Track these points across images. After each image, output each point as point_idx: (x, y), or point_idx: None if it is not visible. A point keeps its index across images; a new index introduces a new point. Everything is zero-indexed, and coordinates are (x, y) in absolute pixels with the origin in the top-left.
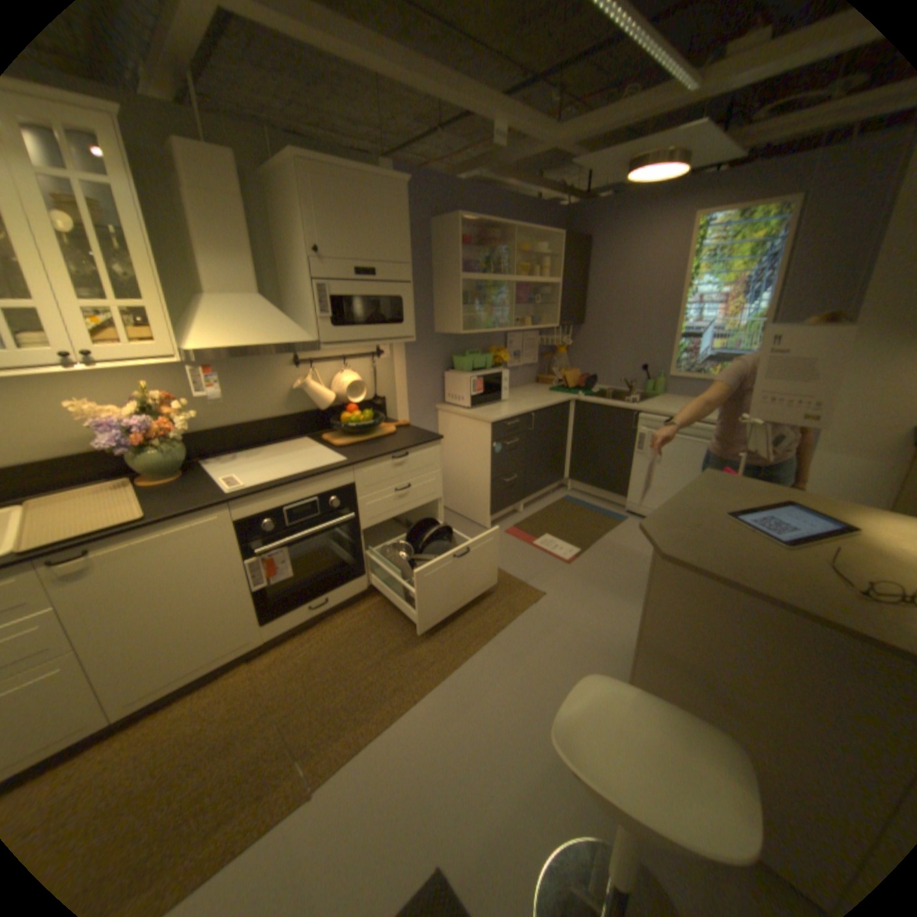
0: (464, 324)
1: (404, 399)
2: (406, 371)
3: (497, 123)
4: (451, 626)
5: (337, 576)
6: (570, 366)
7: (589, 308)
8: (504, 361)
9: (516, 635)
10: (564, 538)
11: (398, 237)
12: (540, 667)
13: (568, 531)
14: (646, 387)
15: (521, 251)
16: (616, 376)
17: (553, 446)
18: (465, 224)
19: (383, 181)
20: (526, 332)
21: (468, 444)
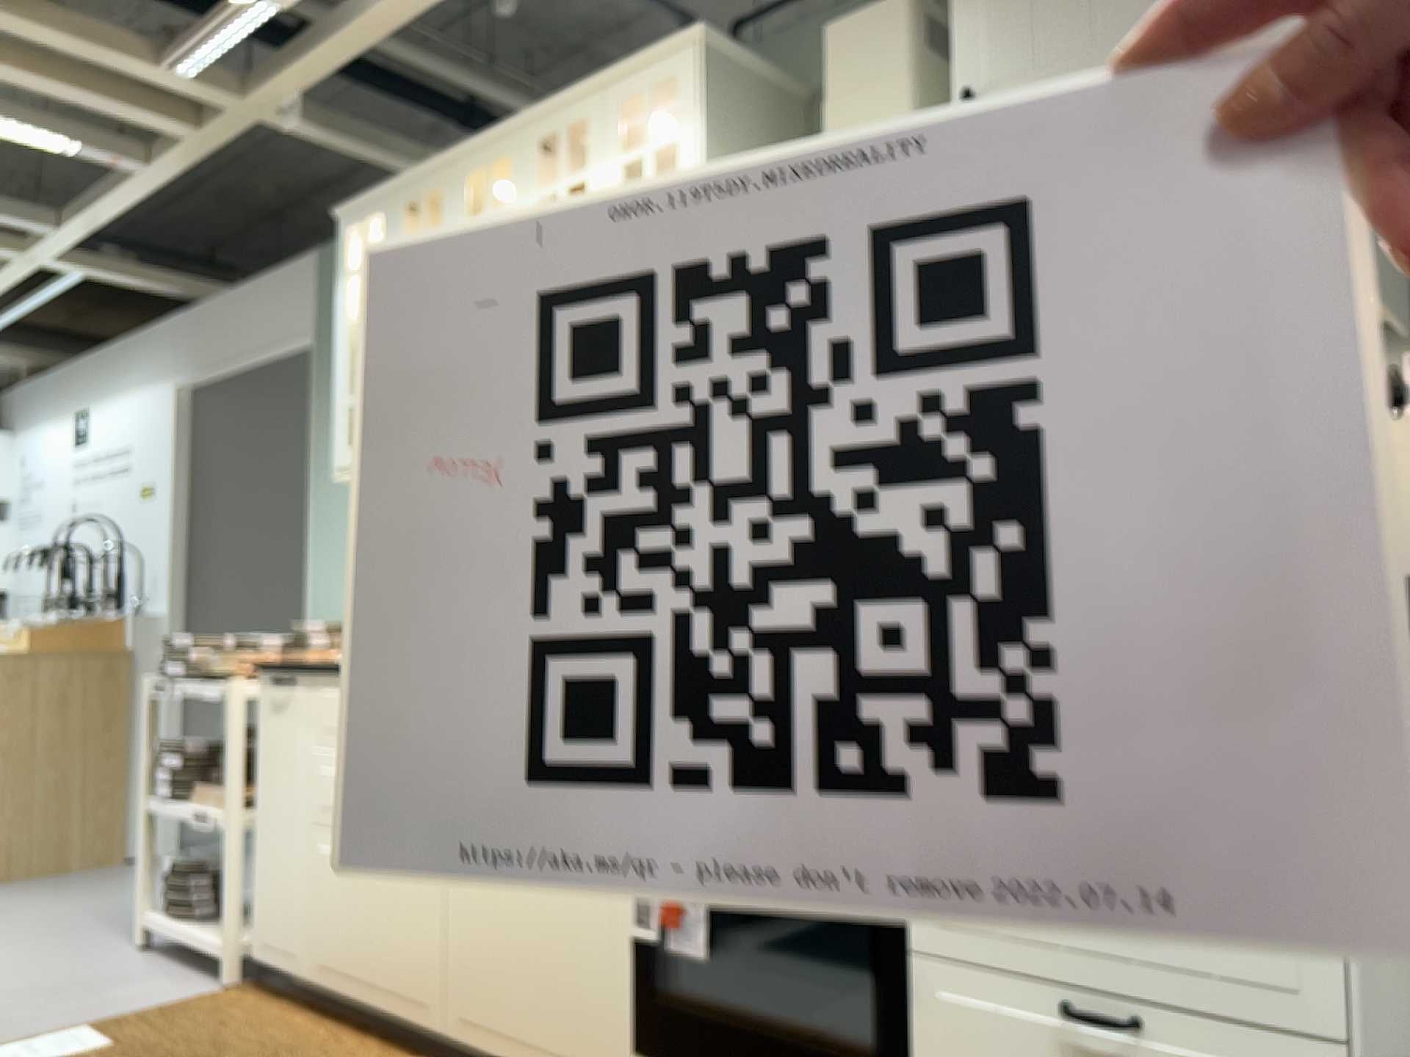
0: None
1: None
2: None
3: None
4: None
5: None
6: None
7: None
8: None
9: None
10: None
11: None
12: None
13: None
14: None
15: None
16: None
17: None
18: None
19: None
20: None
21: None
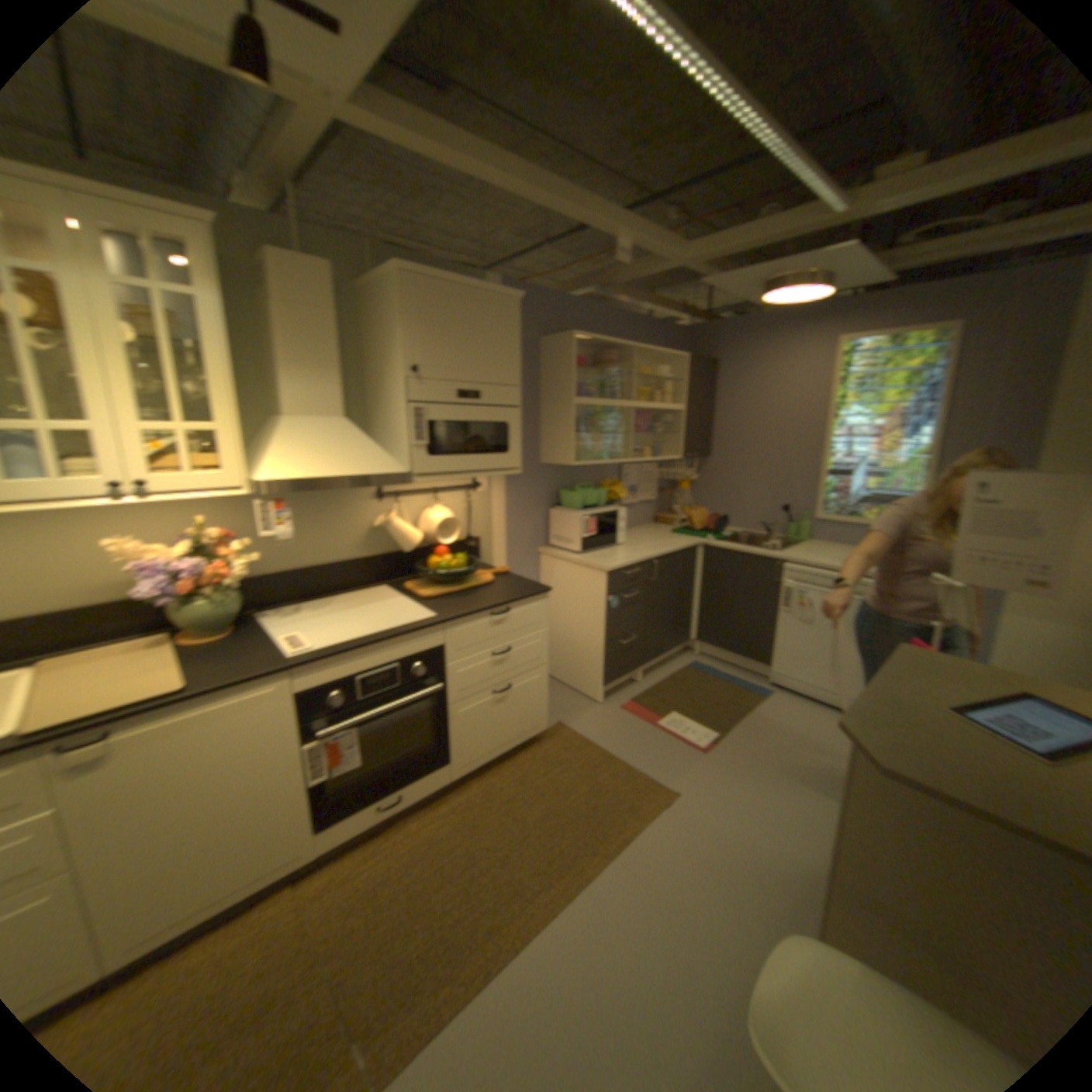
0: (573, 455)
1: (500, 540)
2: (504, 508)
3: (618, 240)
4: (559, 839)
5: (413, 767)
6: (693, 504)
7: (714, 439)
8: (617, 498)
9: (644, 854)
10: (695, 718)
11: (505, 358)
12: (681, 902)
13: (699, 709)
14: (786, 531)
15: (638, 374)
16: (748, 517)
17: (676, 600)
18: (576, 344)
19: (491, 297)
20: (641, 464)
21: (576, 596)
